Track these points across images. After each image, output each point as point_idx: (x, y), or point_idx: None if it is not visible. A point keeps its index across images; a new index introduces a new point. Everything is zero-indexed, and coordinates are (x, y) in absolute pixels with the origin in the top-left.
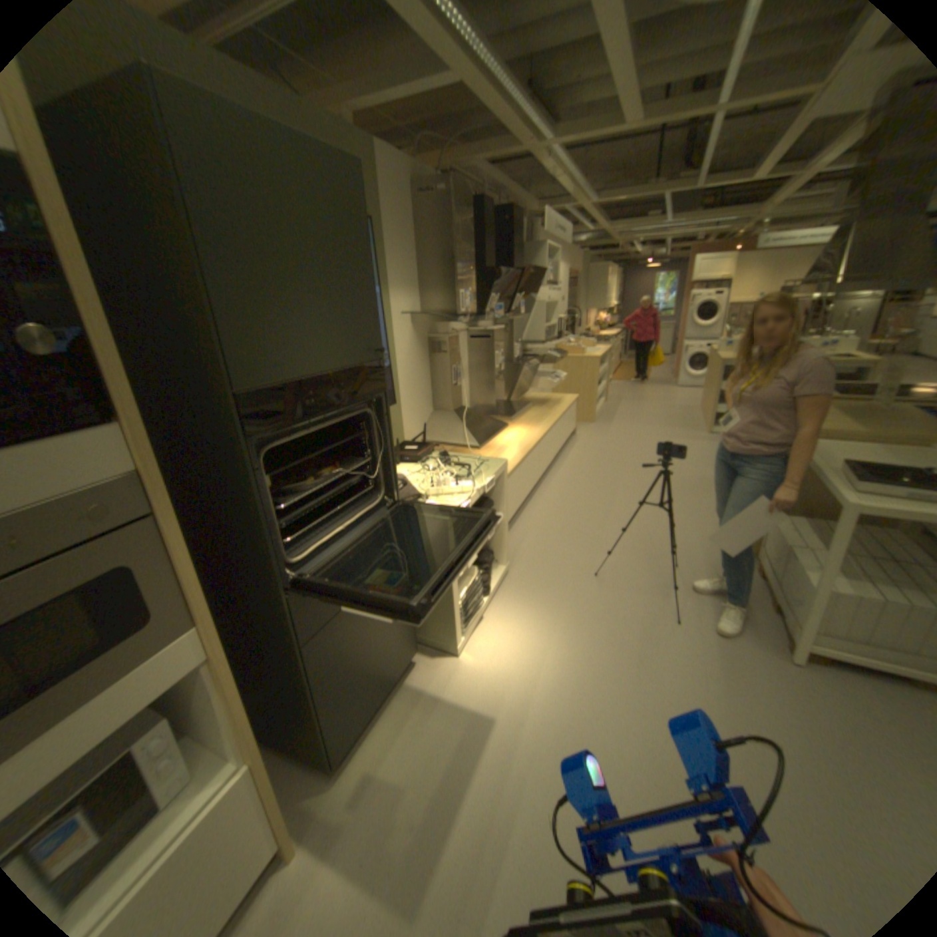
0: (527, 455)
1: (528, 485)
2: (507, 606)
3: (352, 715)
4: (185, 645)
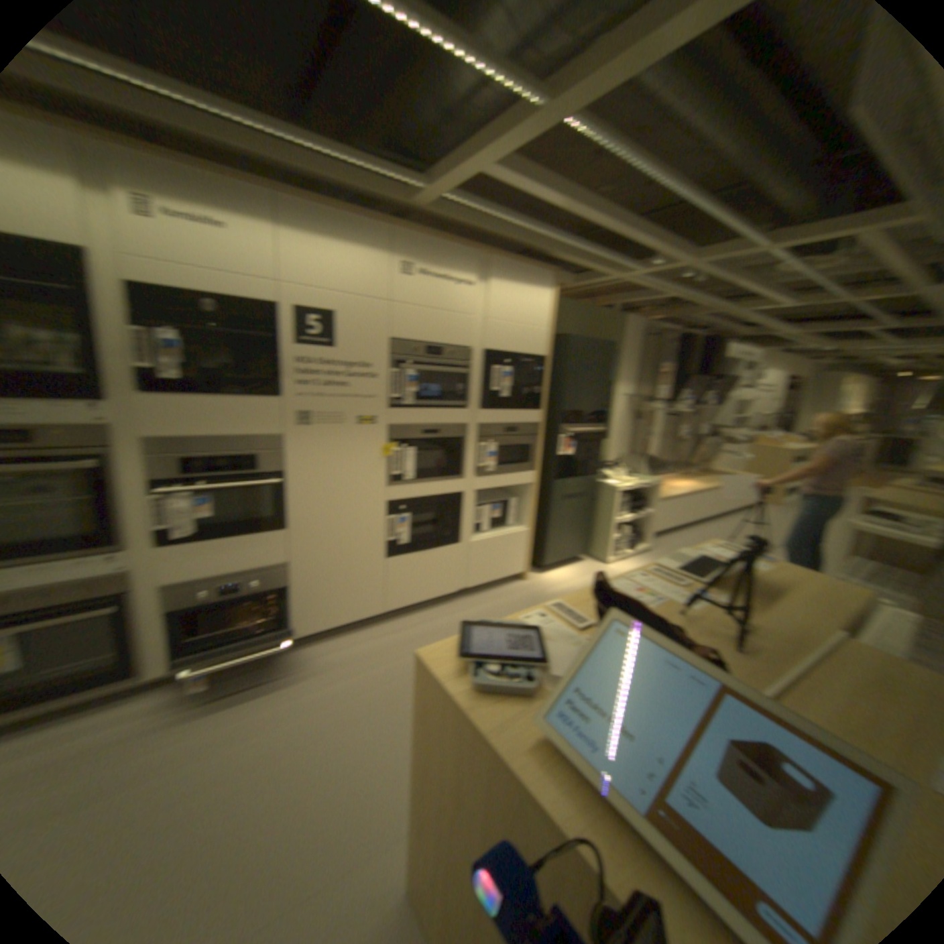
0: (687, 496)
1: (685, 519)
2: (641, 561)
3: (554, 551)
4: (528, 475)
